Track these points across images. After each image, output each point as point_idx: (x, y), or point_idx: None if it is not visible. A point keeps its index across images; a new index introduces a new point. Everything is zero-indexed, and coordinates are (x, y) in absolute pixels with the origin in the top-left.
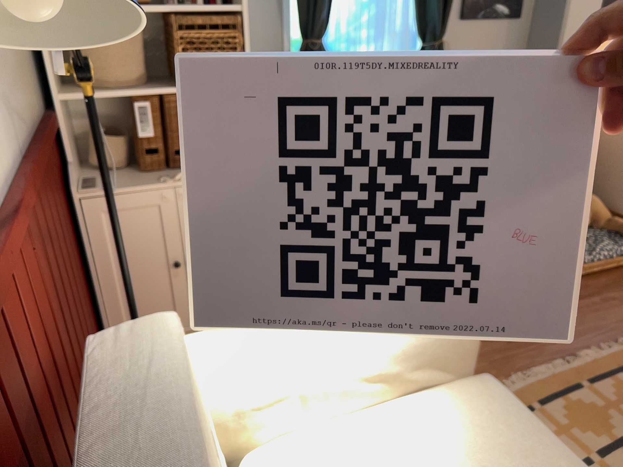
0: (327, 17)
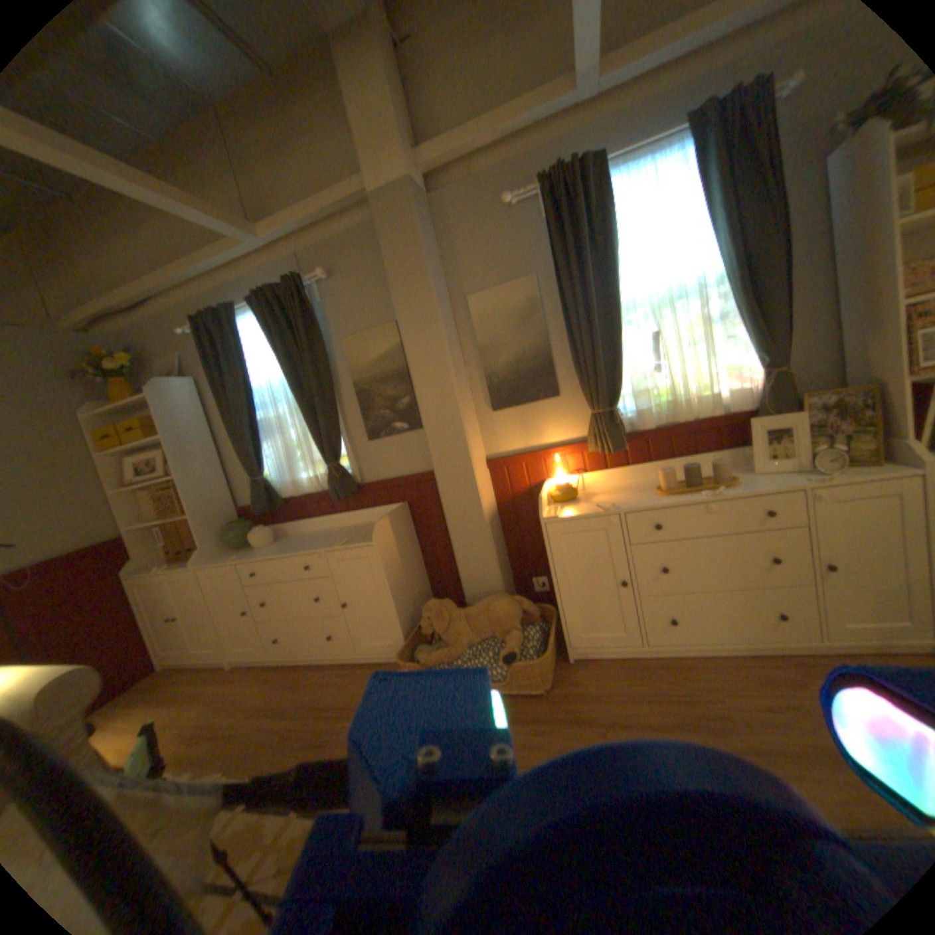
0: (253, 464)
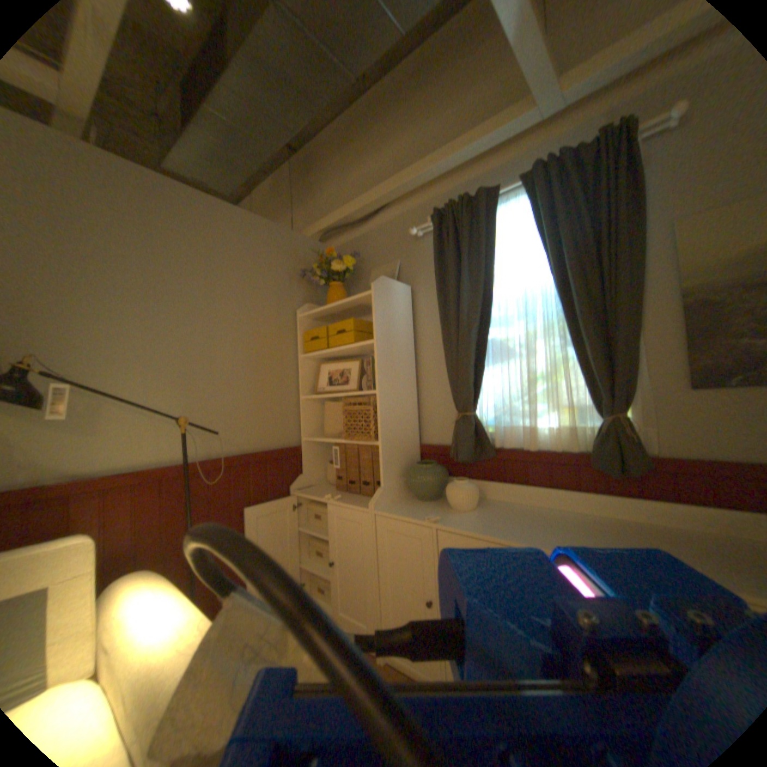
0: (472, 393)
